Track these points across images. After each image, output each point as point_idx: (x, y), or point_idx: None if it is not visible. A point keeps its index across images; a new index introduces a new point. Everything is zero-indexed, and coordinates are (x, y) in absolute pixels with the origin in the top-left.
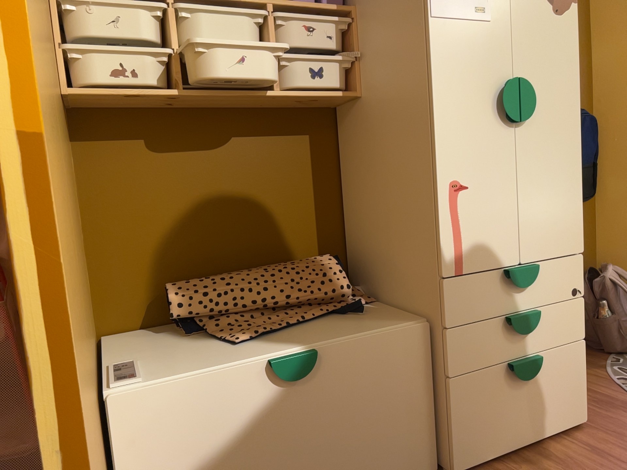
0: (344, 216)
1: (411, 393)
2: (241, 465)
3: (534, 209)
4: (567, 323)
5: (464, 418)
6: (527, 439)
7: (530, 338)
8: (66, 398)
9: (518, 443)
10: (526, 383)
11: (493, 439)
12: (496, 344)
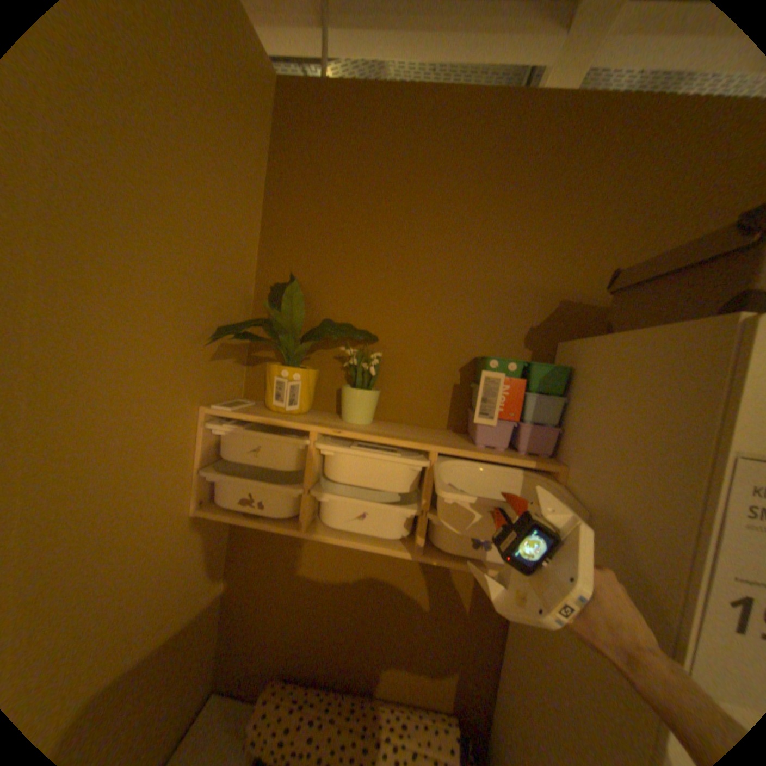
0: (499, 676)
1: None
2: None
3: None
4: None
5: None
6: None
7: None
8: None
9: None
10: None
11: None
12: None
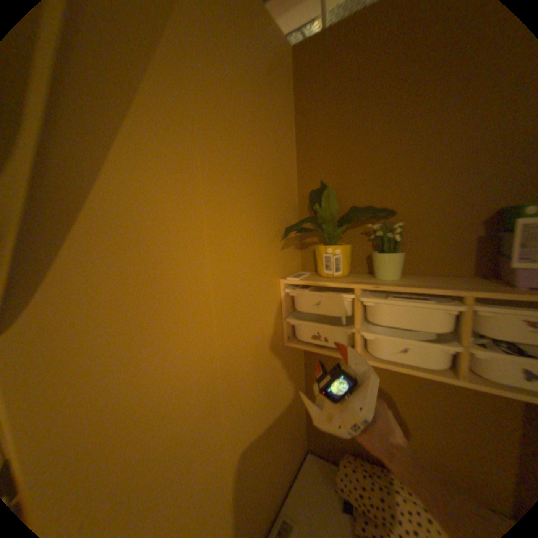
0: None
1: None
2: None
3: None
4: None
5: None
6: None
7: None
8: None
9: None
10: None
11: None
12: None
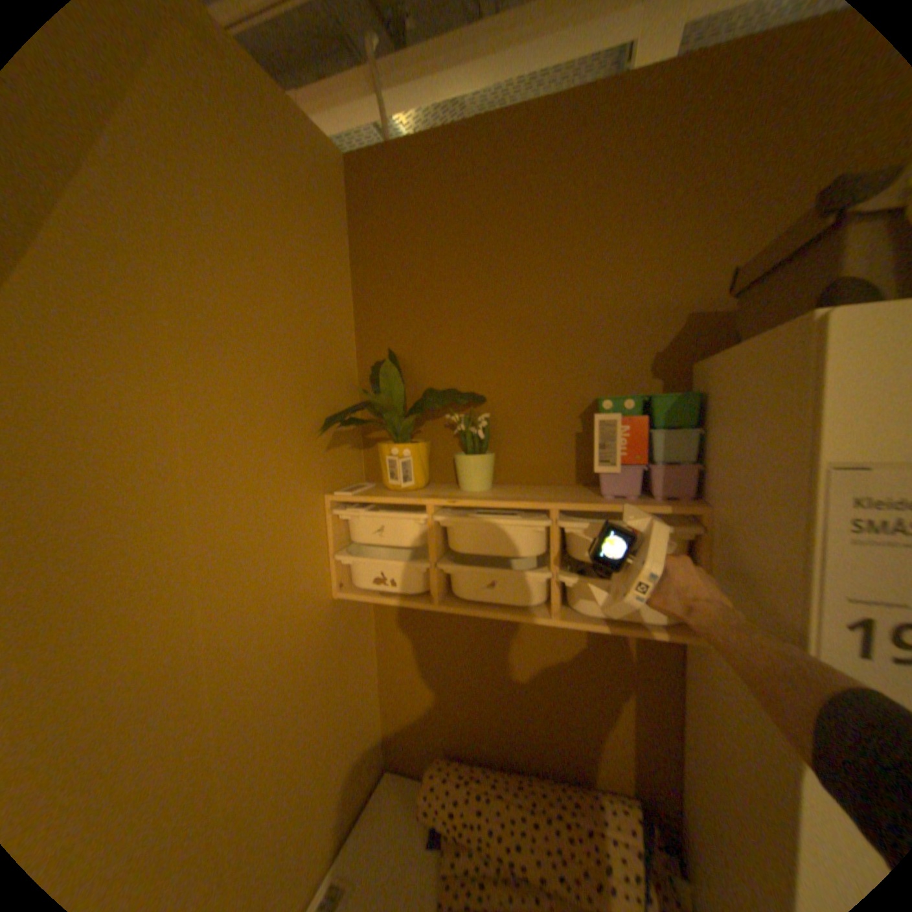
0: (684, 755)
1: None
2: None
3: None
4: None
5: None
6: None
7: None
8: None
9: None
10: None
11: None
12: None
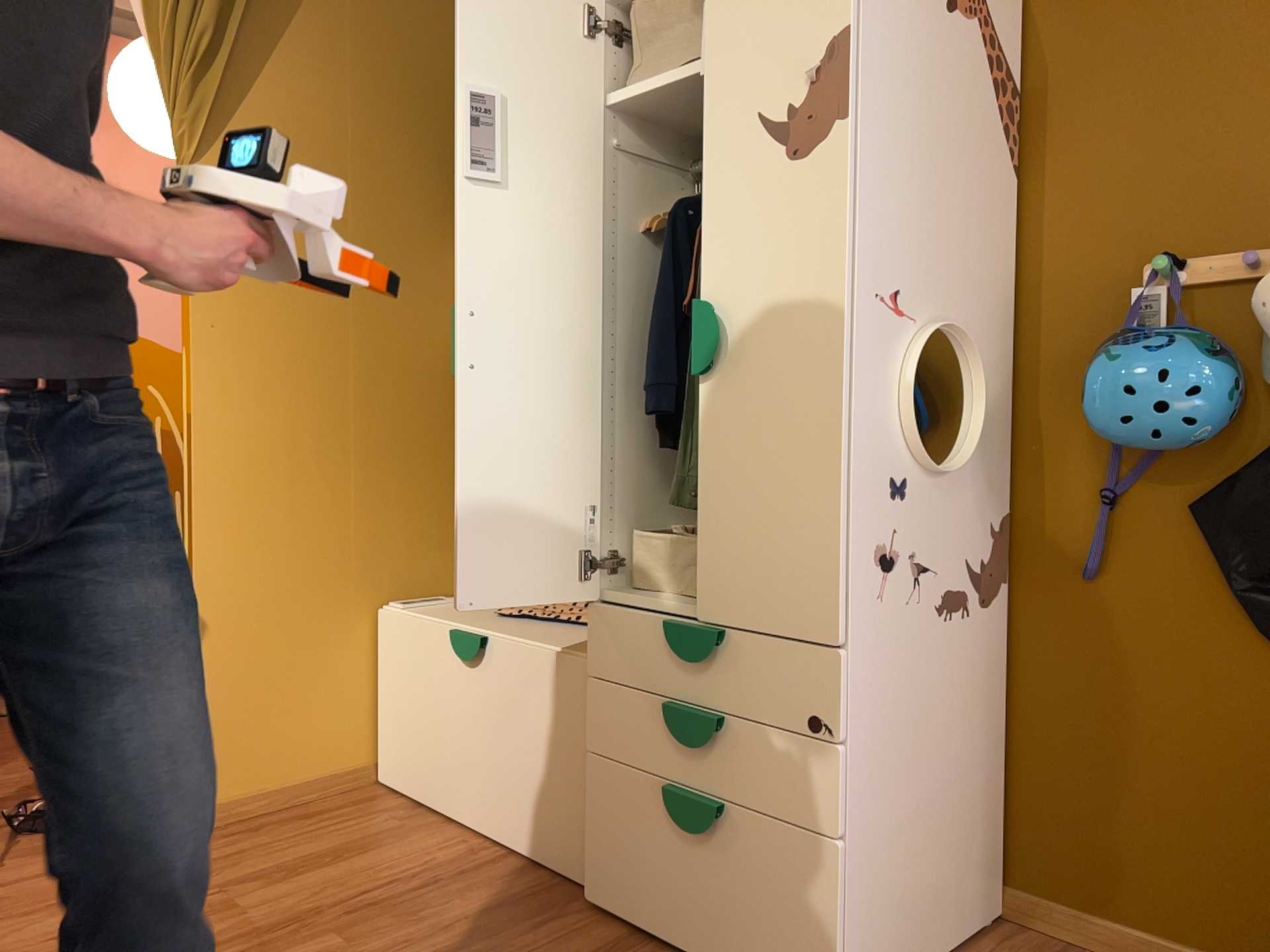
0: None
1: (570, 751)
2: (434, 722)
3: (728, 530)
4: (792, 783)
5: (600, 825)
6: (694, 947)
7: (710, 765)
8: (195, 546)
9: (678, 939)
10: (692, 840)
11: (638, 894)
12: (651, 739)
